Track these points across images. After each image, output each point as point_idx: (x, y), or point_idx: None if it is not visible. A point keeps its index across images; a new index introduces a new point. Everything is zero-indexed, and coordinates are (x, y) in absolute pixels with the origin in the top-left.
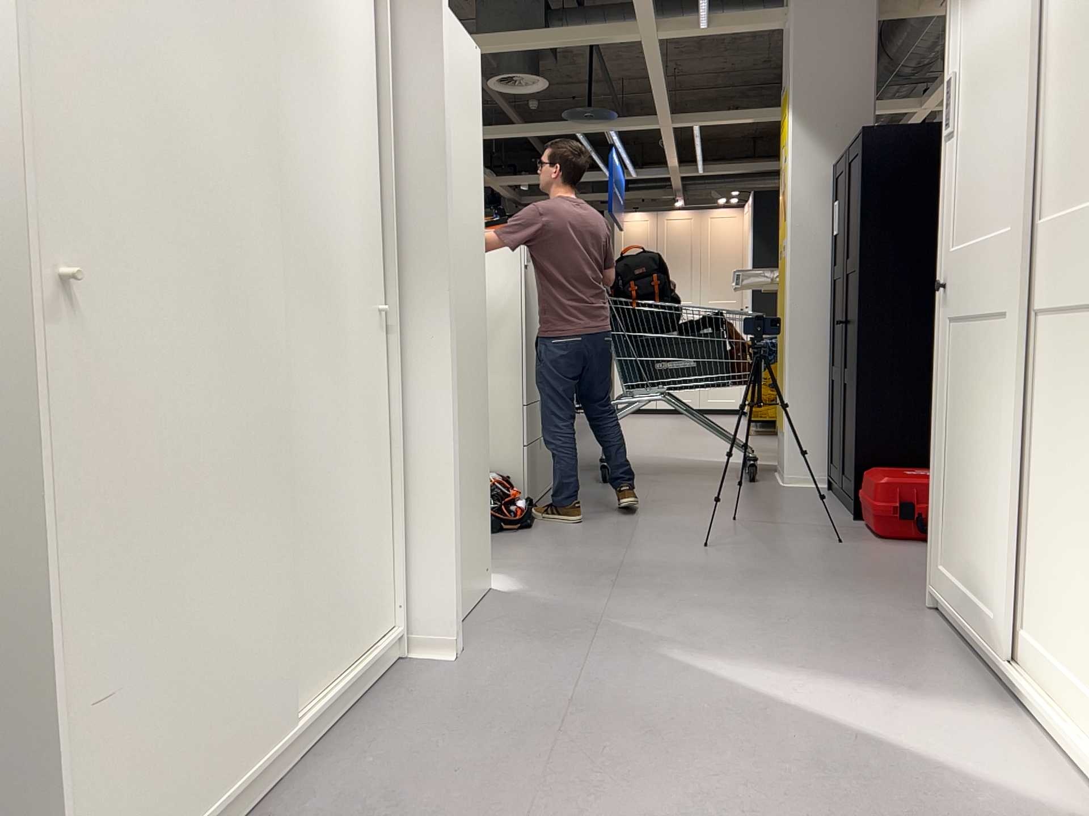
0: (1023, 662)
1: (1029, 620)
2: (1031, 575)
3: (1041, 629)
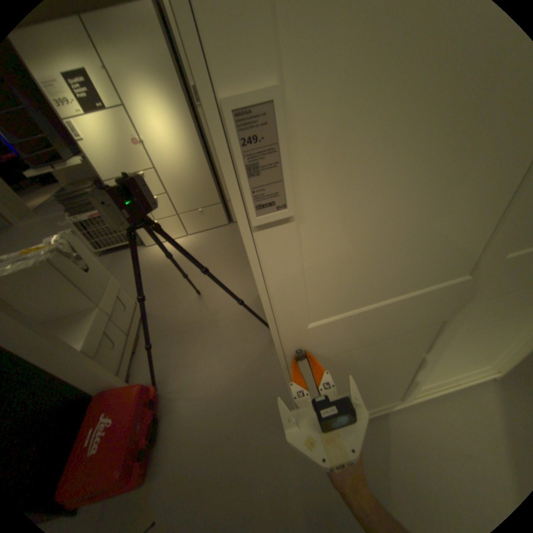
0: (423, 393)
1: (427, 384)
2: (433, 376)
3: (439, 380)
